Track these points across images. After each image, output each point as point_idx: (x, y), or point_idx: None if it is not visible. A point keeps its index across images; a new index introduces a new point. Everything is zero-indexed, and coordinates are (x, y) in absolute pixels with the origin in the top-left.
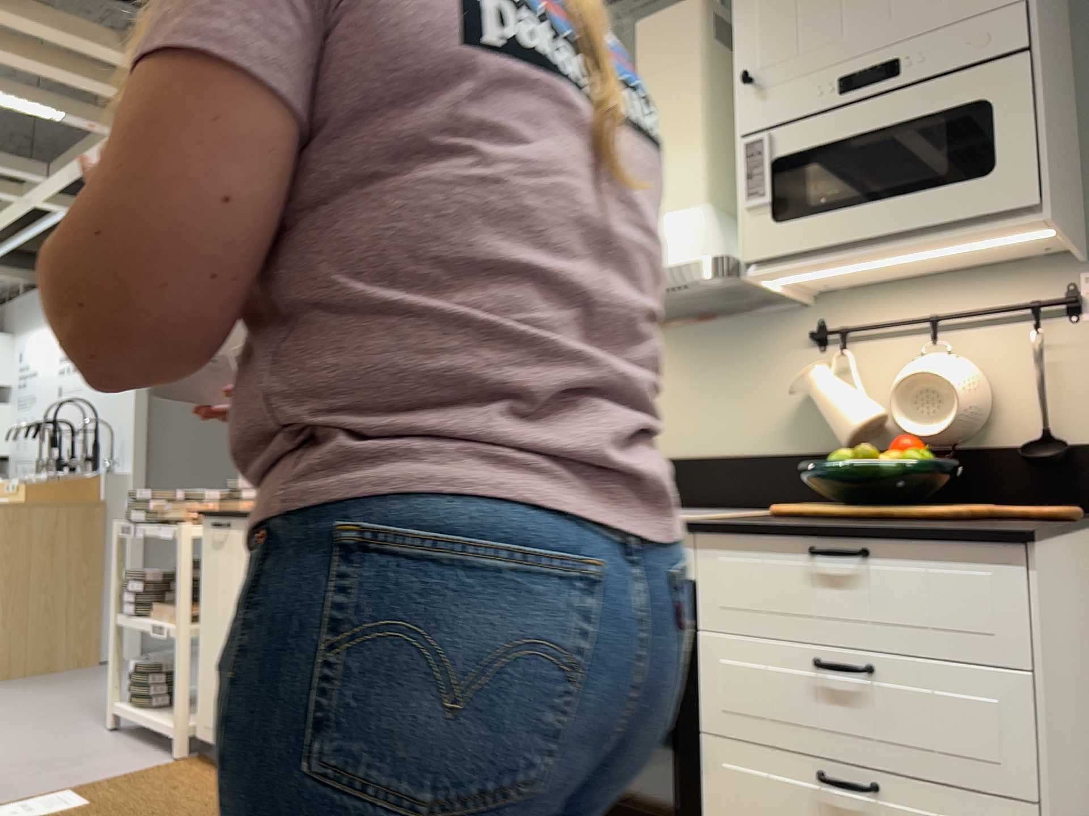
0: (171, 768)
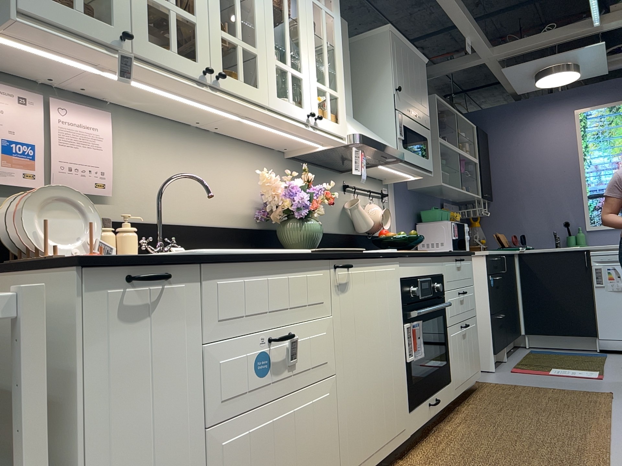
0: None
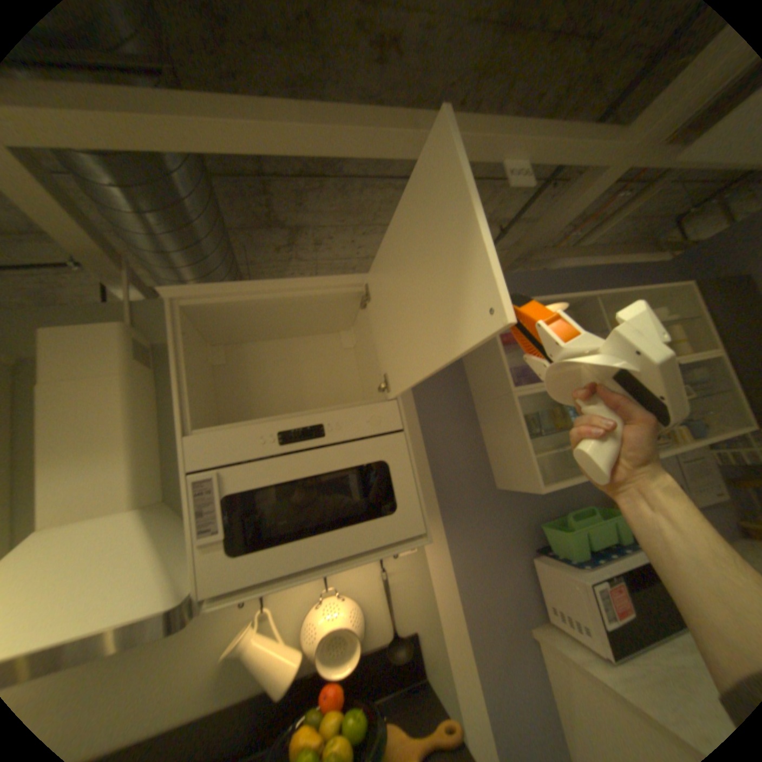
0: None
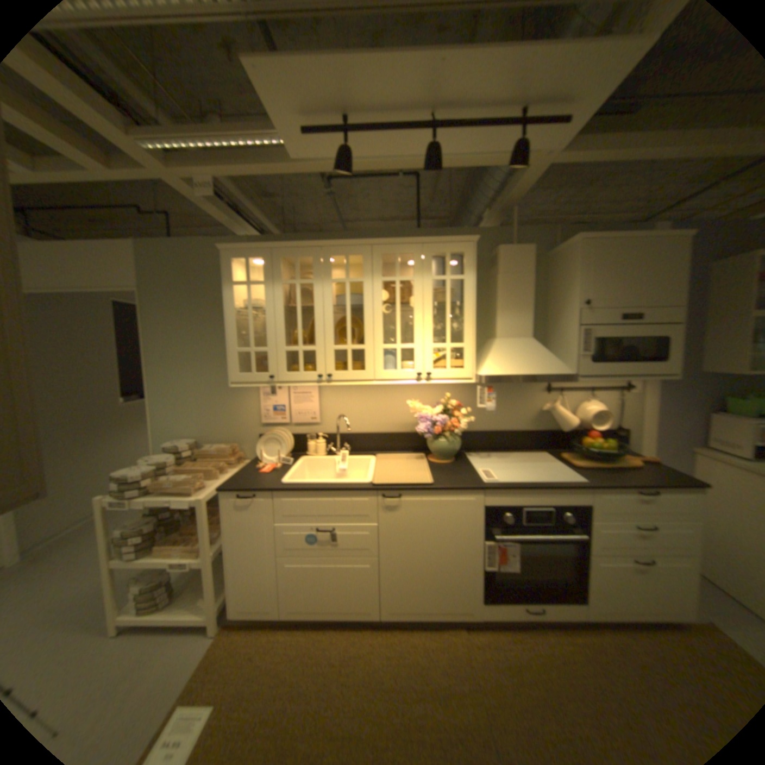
0: (219, 645)
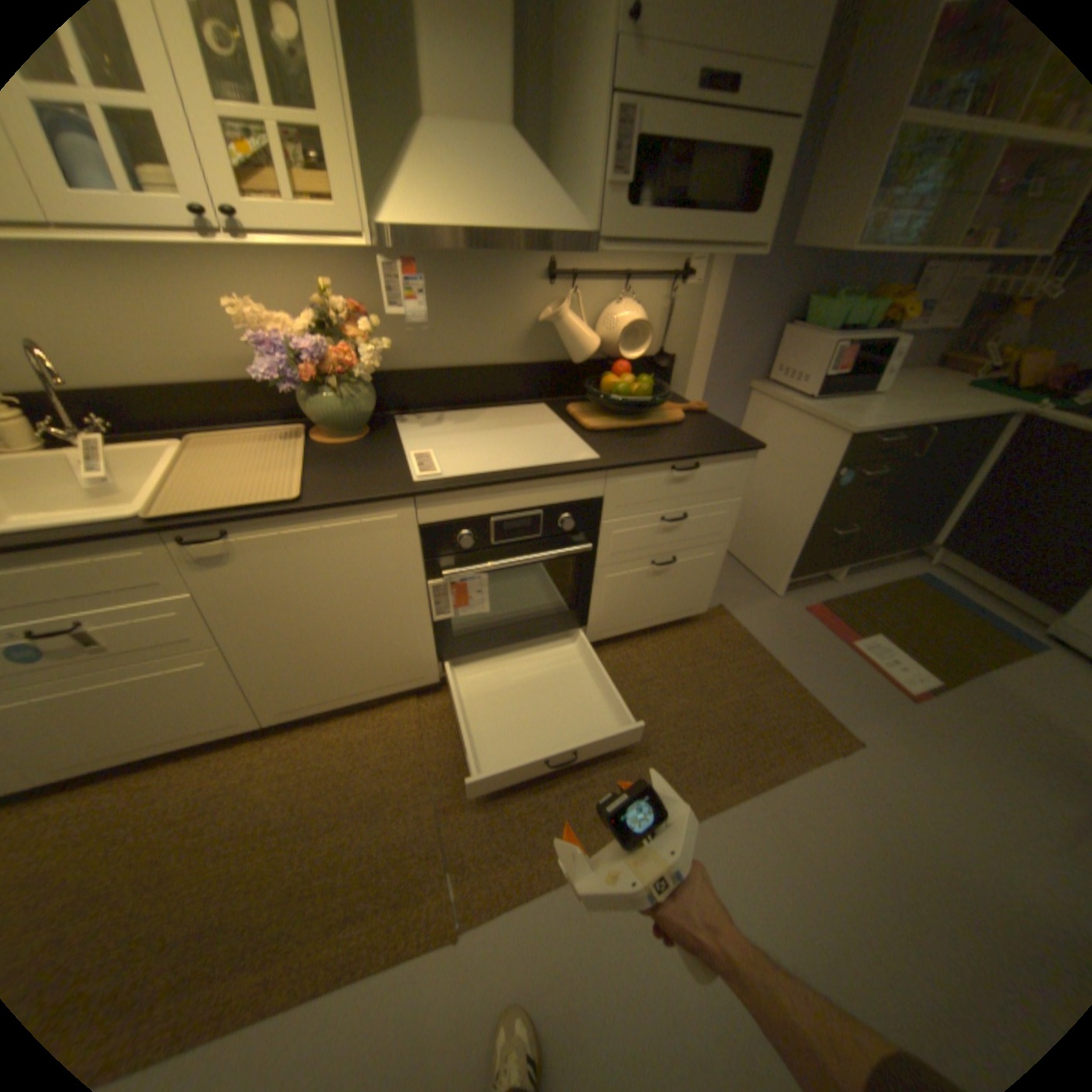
0: None
